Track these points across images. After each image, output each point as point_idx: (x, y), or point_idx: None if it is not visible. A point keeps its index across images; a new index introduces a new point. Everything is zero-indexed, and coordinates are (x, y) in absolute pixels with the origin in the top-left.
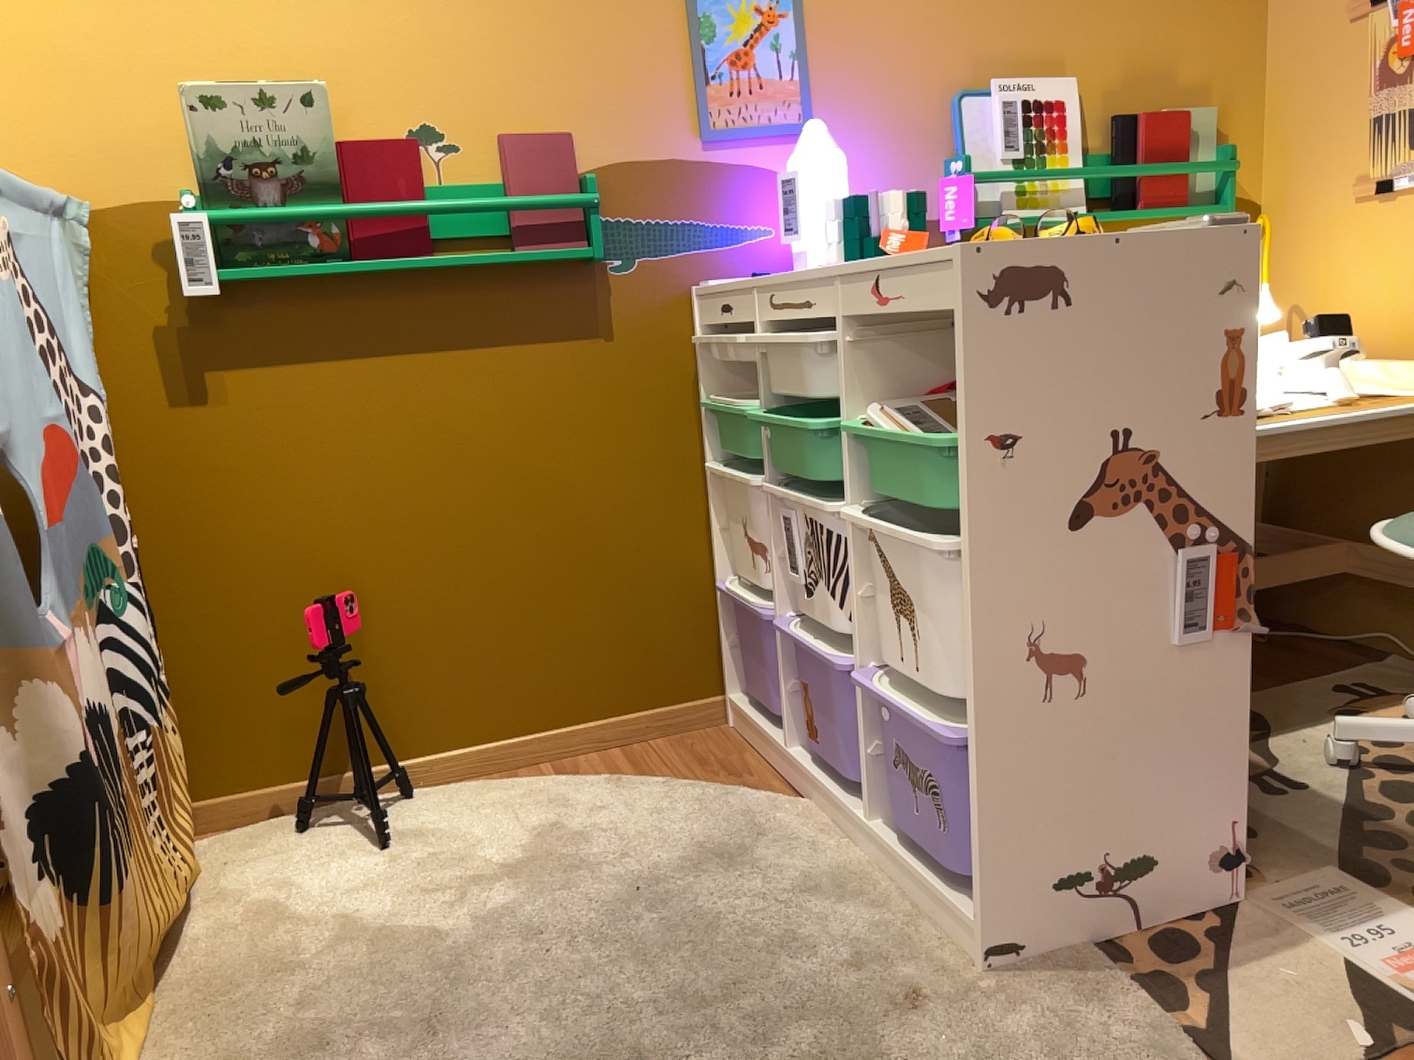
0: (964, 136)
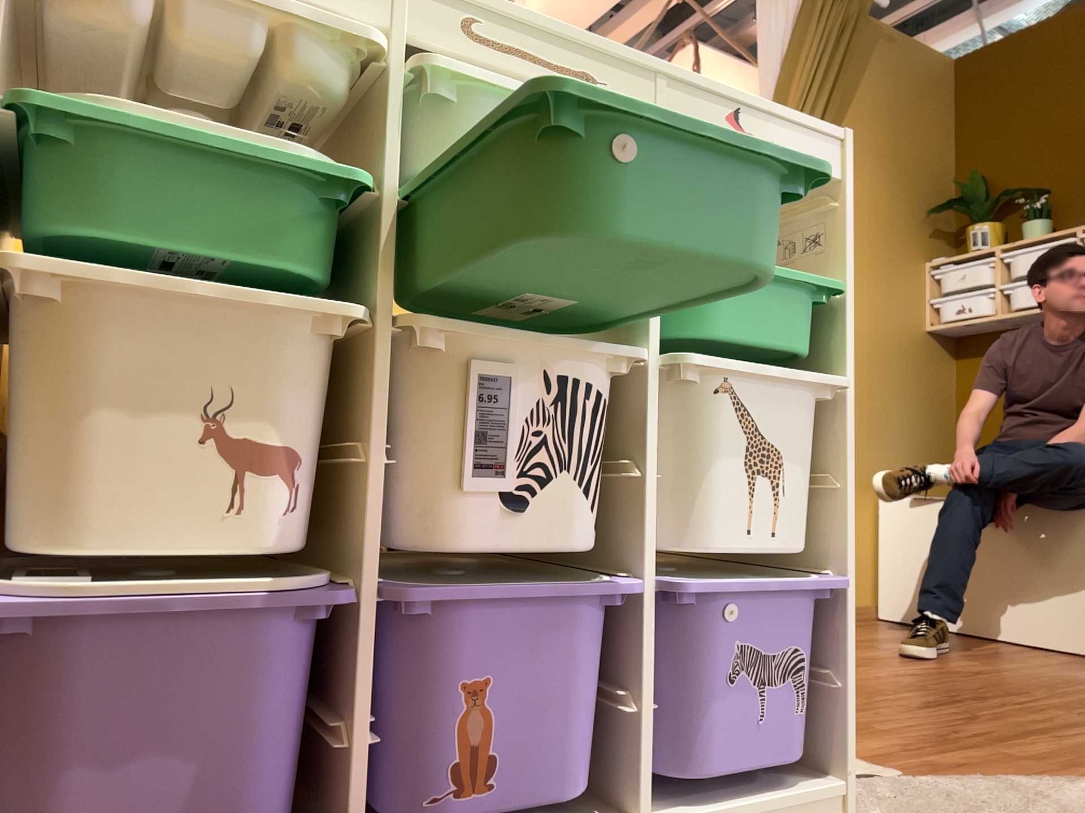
0: None
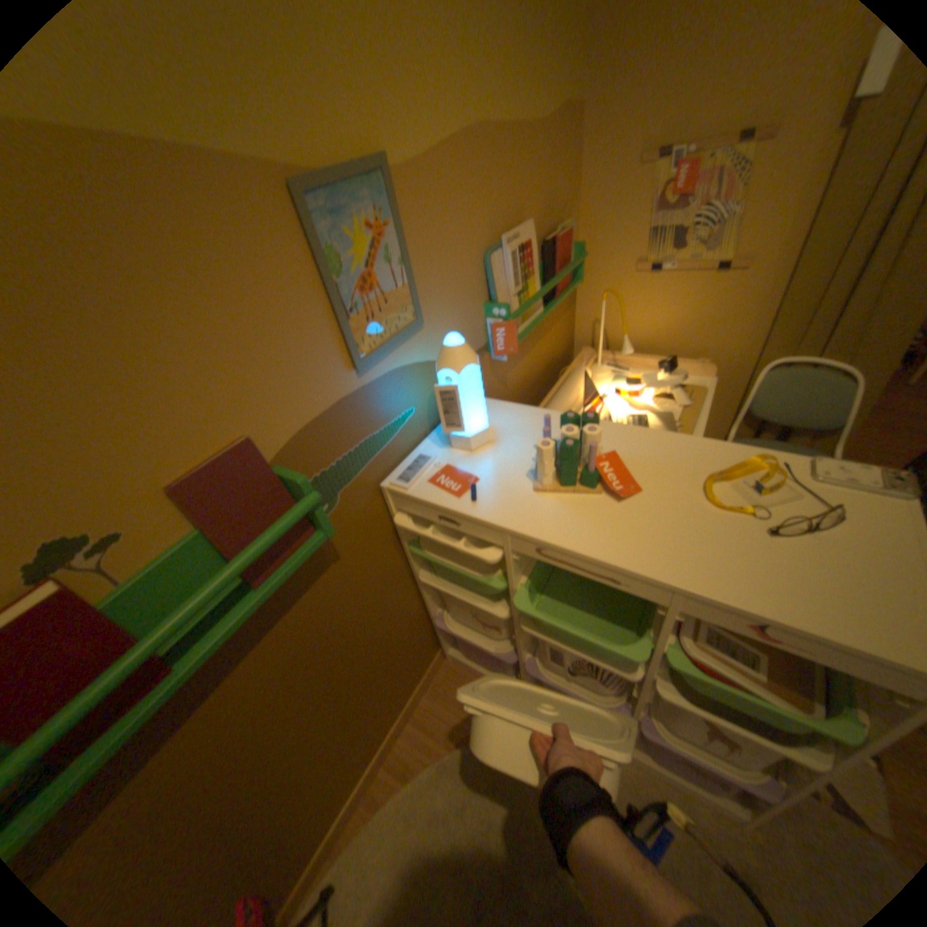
0: (495, 284)
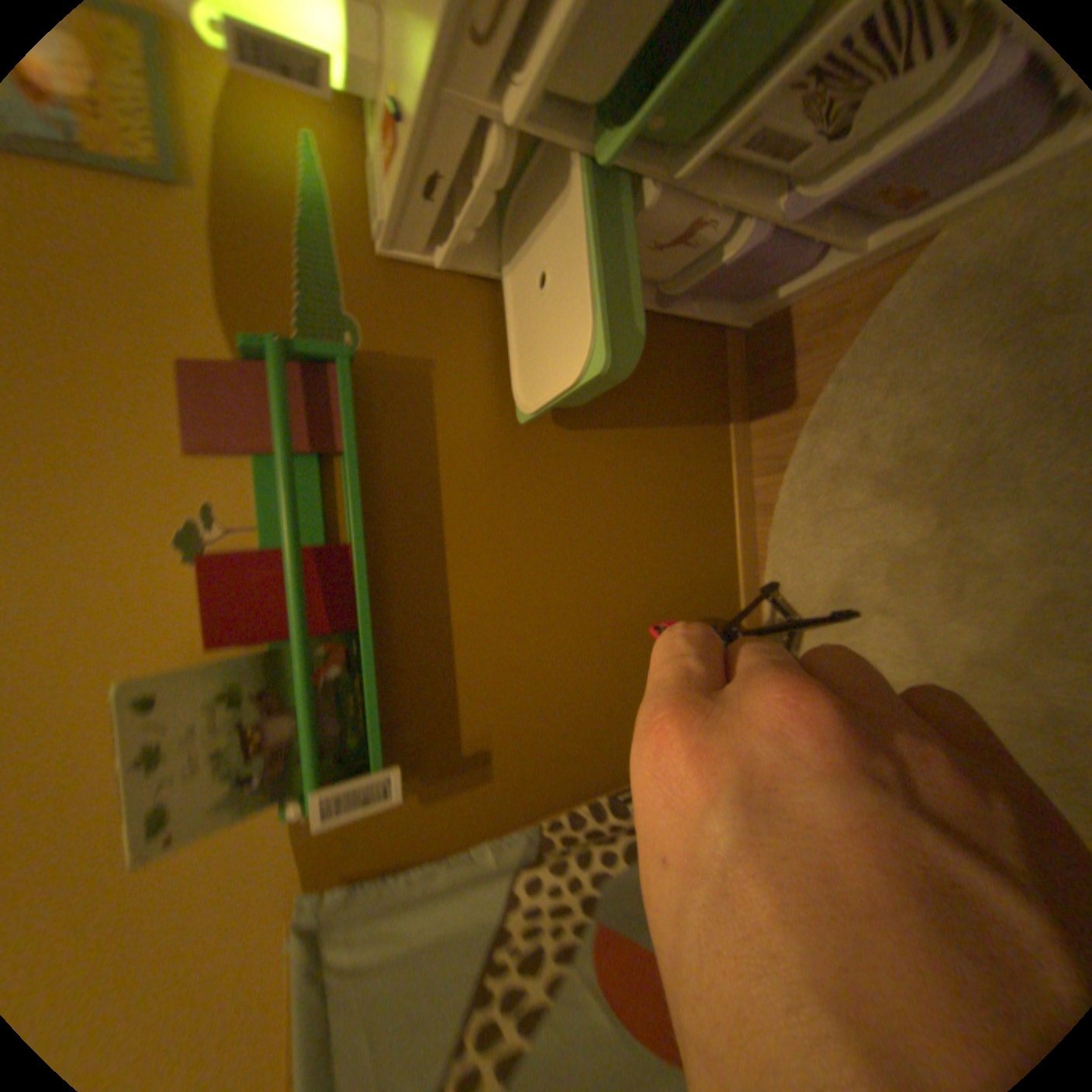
0: None
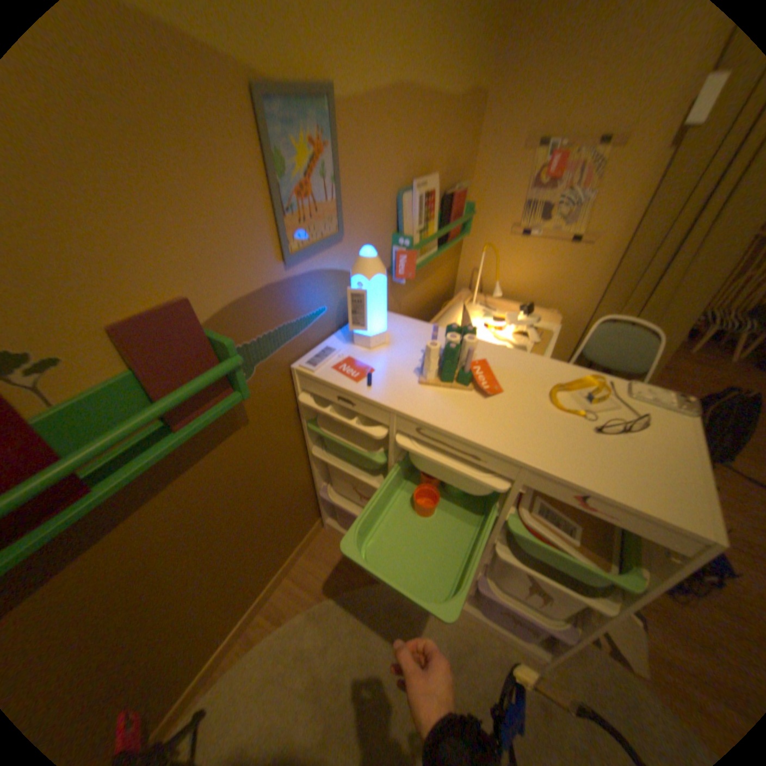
0: (404, 217)
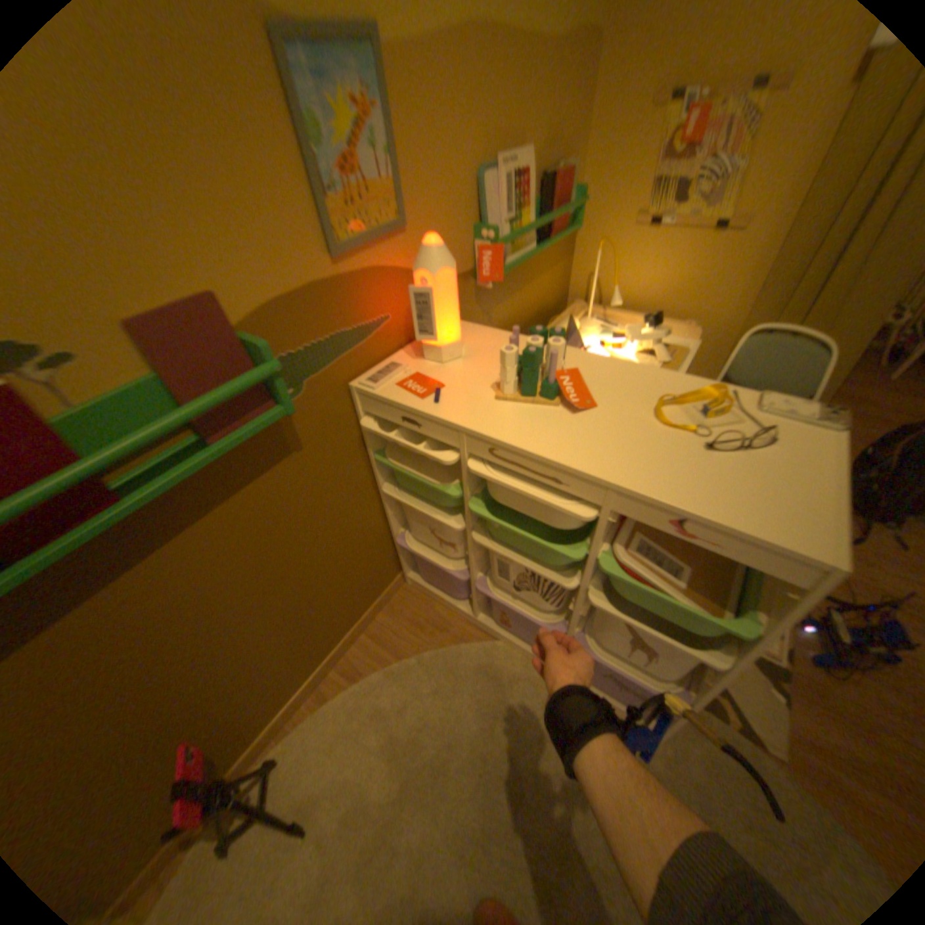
0: (487, 205)
